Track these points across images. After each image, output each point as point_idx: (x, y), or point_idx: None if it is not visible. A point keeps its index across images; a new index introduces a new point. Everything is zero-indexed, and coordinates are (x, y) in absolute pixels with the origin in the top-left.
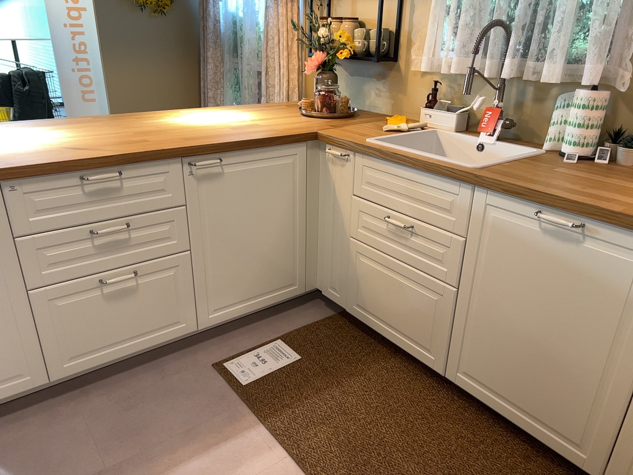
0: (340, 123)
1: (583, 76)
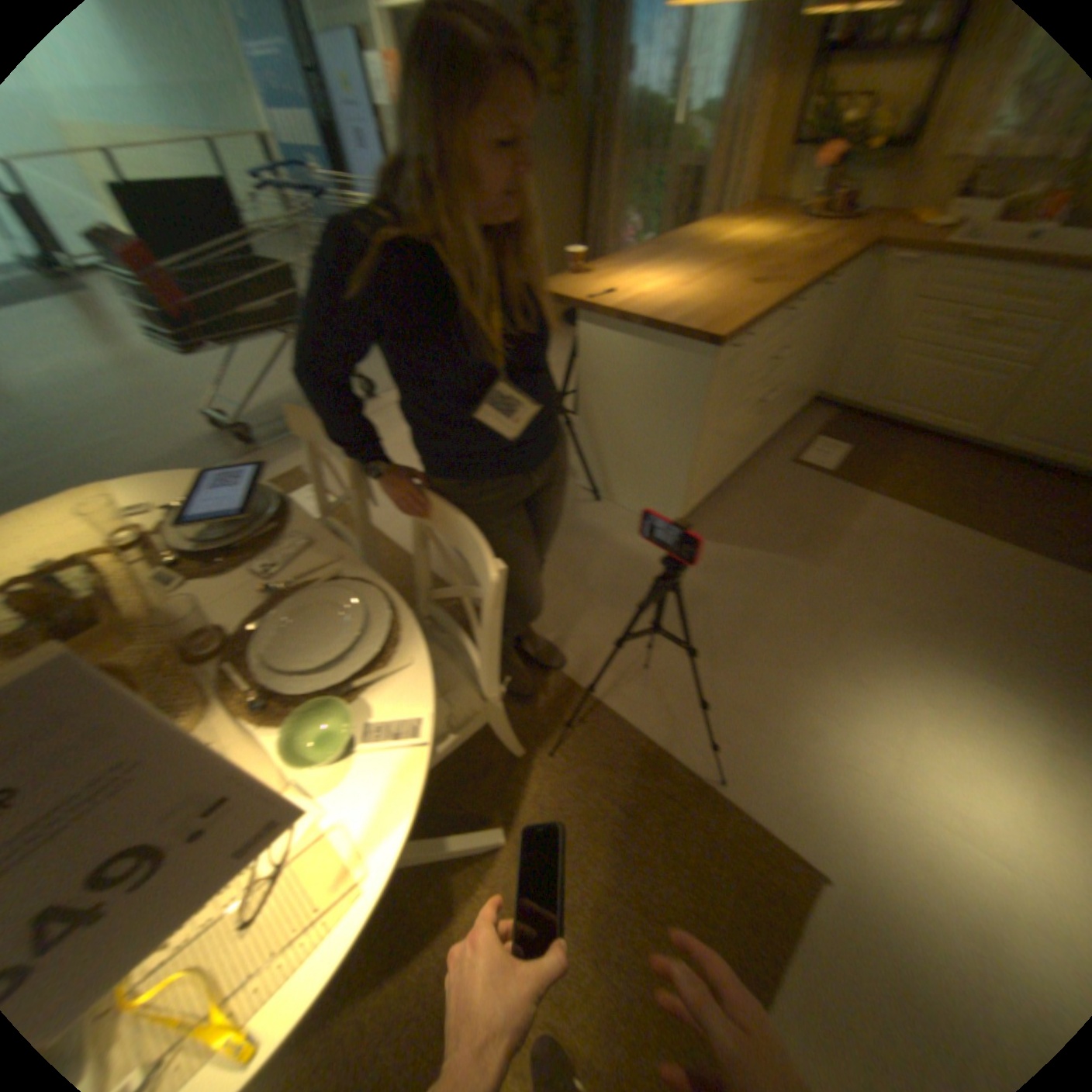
0: (875, 225)
1: None
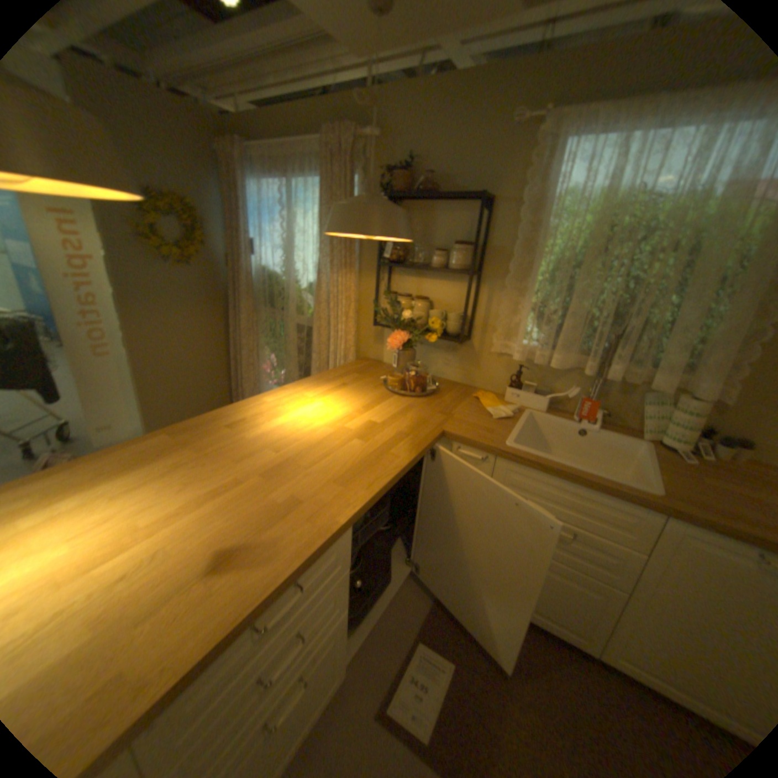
0: (443, 407)
1: (699, 388)
